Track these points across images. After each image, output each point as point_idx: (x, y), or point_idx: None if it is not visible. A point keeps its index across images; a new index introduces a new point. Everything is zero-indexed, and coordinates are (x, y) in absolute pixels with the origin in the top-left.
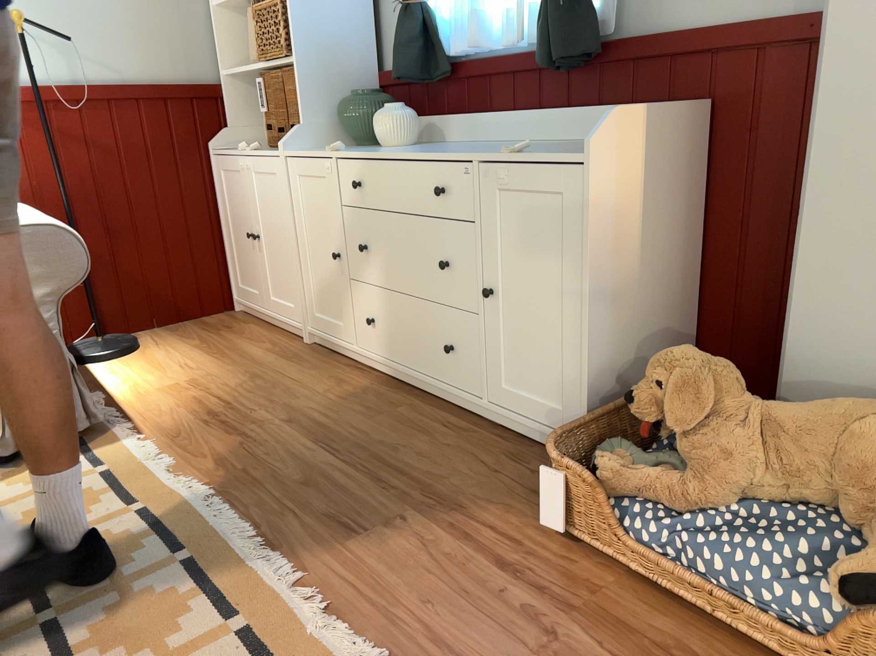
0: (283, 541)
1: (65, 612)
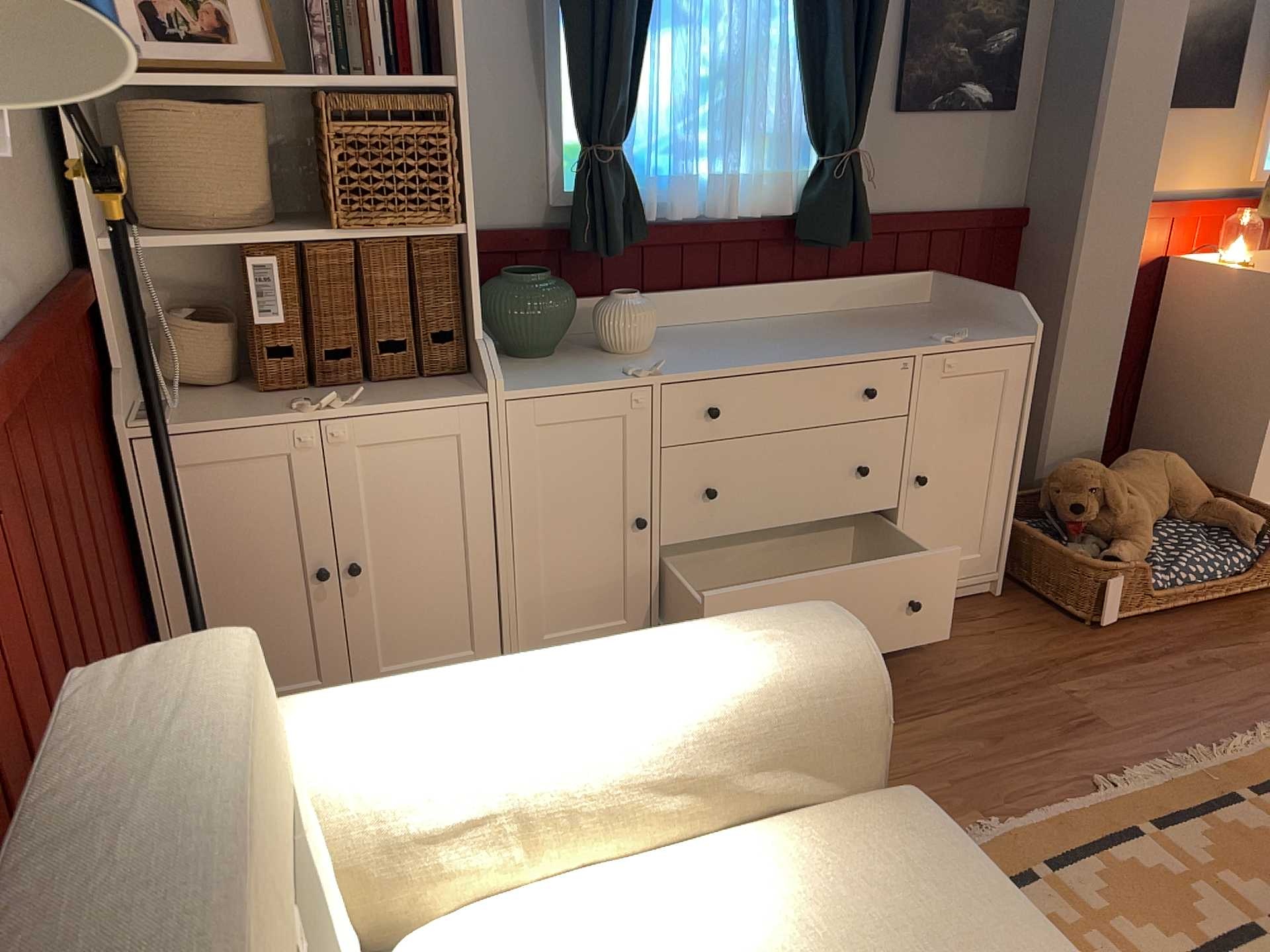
0: (1108, 764)
1: (1255, 915)
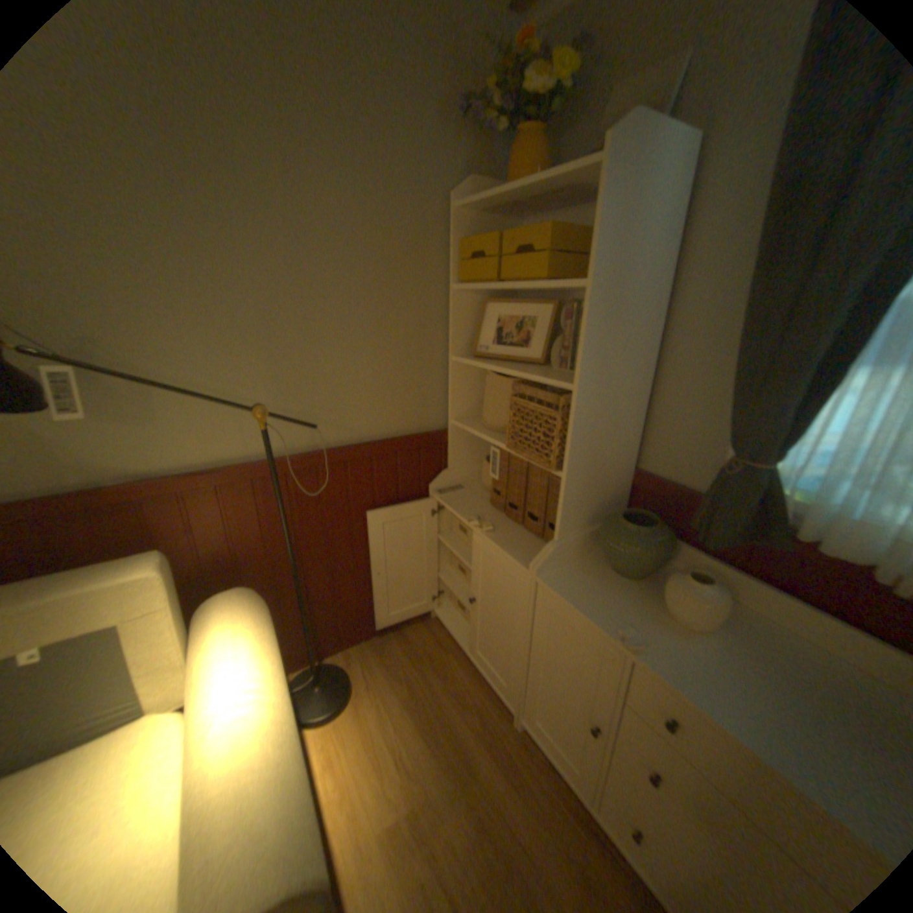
0: None
1: None
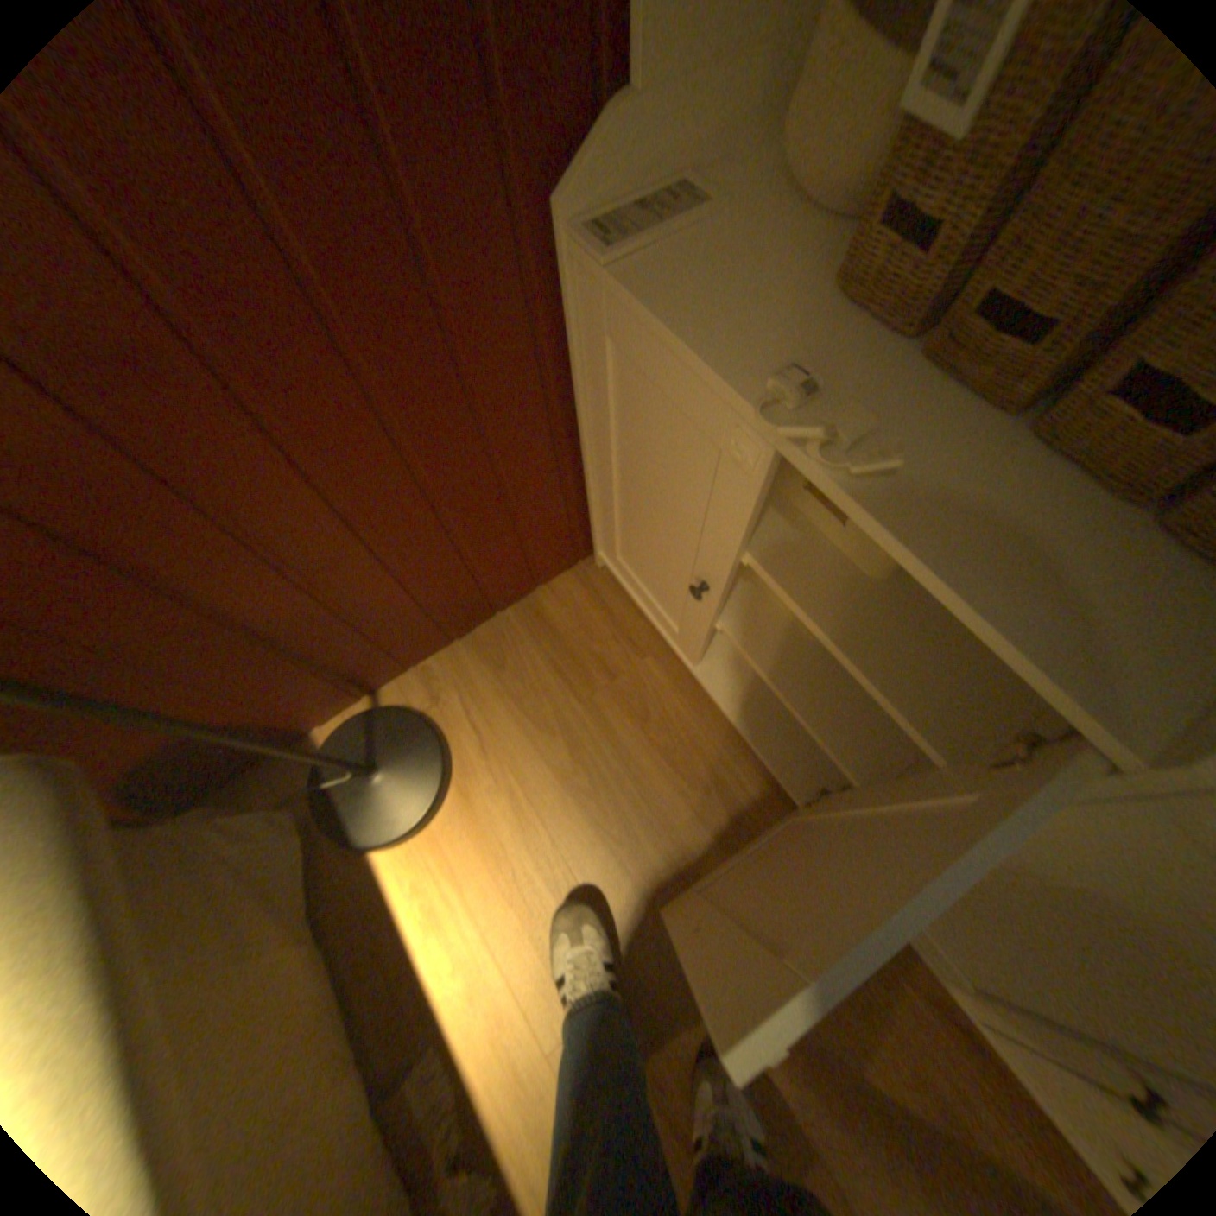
0: None
1: None
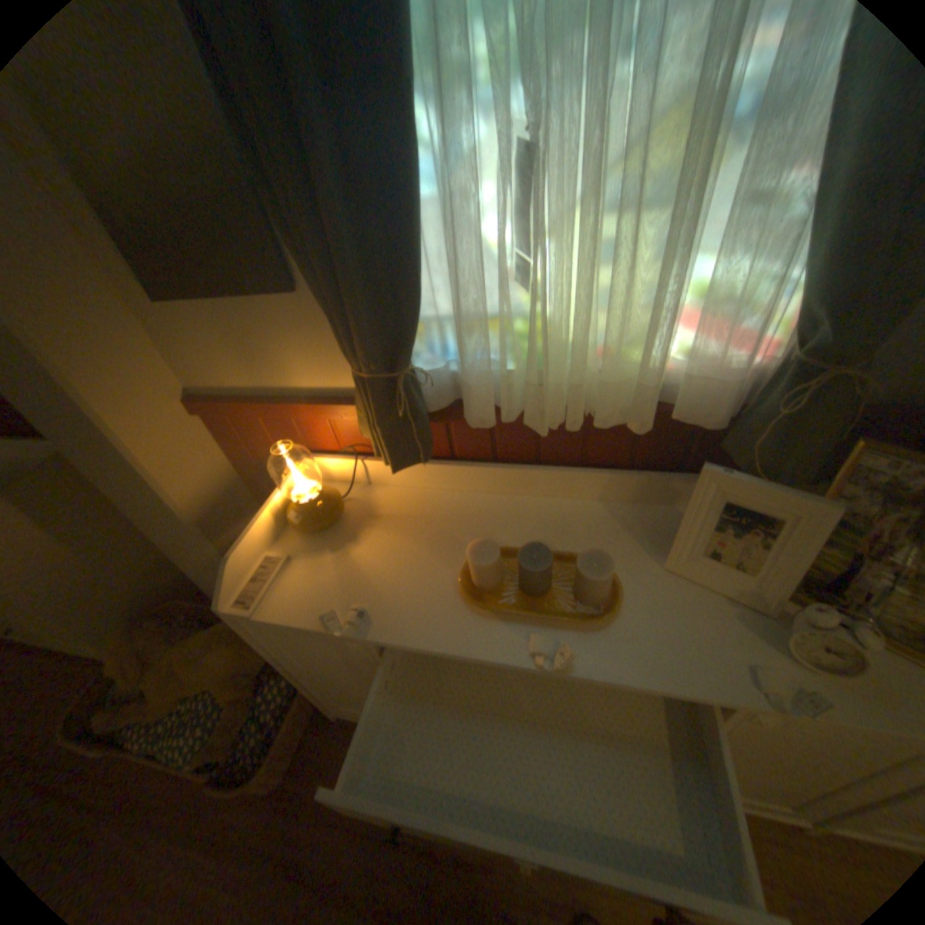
0: None
1: None
